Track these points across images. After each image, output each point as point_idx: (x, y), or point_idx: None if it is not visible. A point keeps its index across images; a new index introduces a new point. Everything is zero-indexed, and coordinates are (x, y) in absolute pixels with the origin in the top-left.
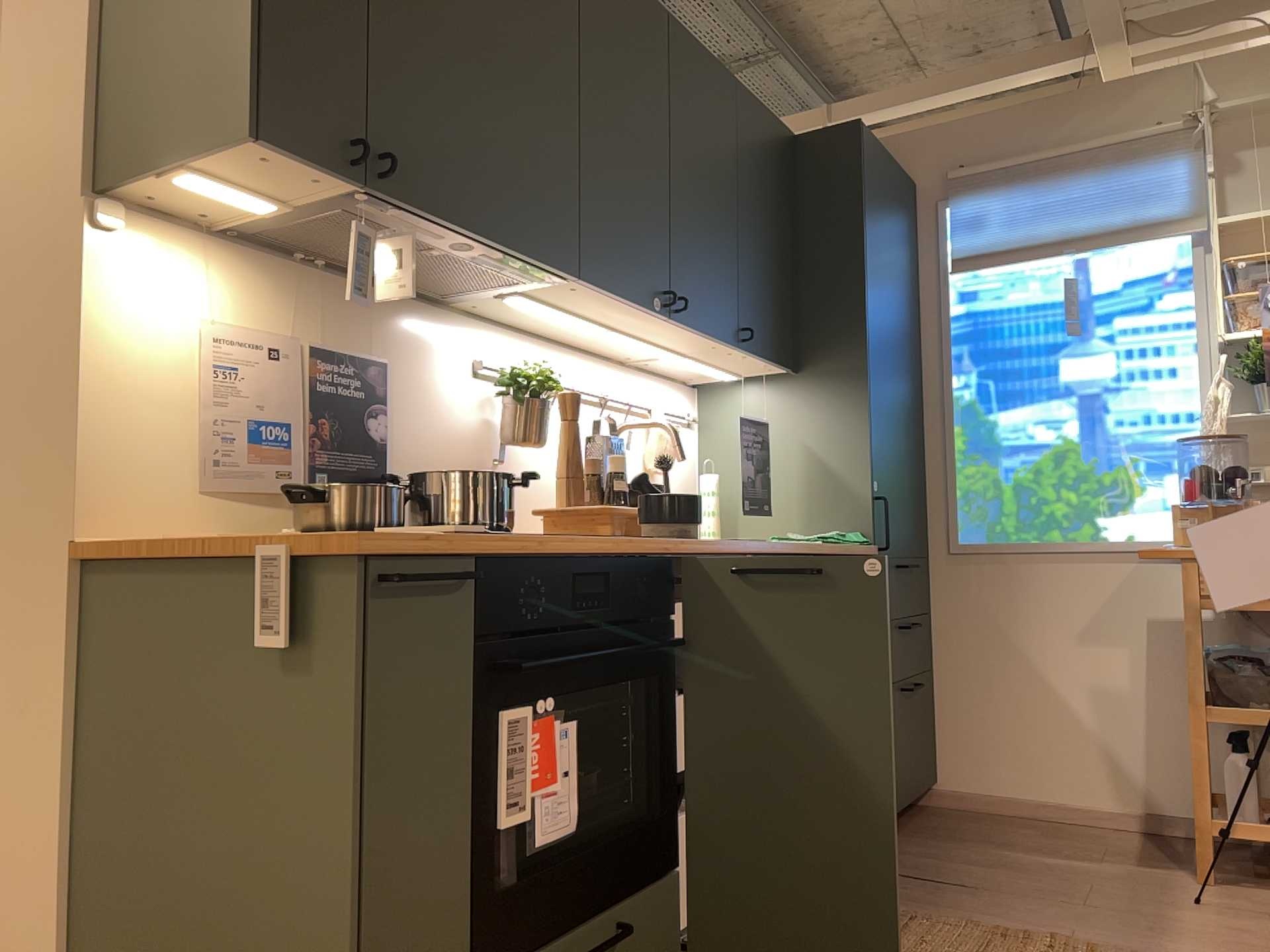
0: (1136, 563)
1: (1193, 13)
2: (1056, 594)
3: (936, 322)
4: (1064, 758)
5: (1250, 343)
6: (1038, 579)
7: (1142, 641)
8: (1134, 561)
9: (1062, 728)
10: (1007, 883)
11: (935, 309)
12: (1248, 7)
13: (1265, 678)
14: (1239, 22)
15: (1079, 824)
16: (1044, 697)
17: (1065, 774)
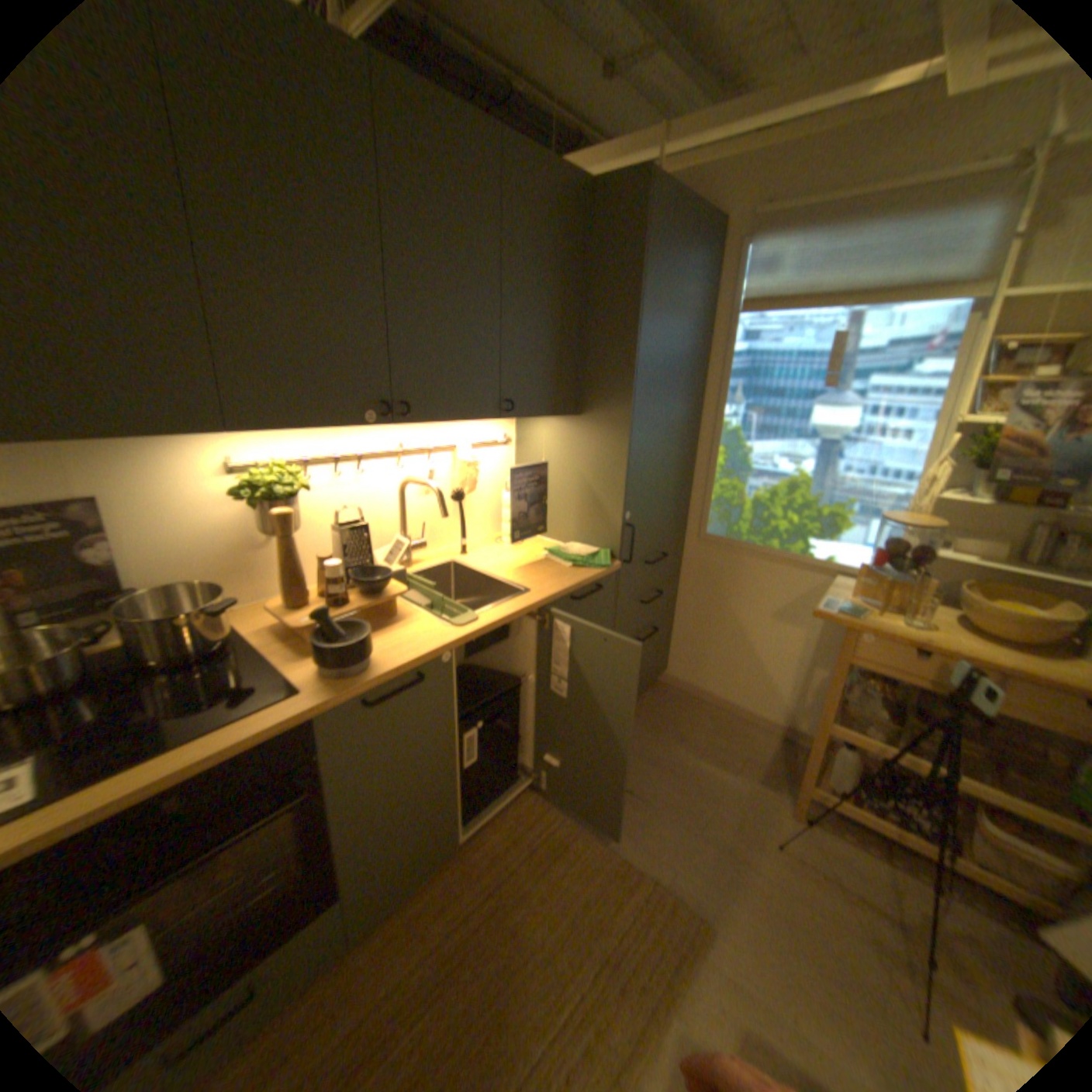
0: (828, 579)
1: None
2: (764, 583)
3: (721, 355)
4: (744, 682)
5: (994, 422)
6: (755, 570)
7: (817, 630)
8: (827, 576)
9: (748, 665)
10: (661, 795)
11: (723, 343)
12: None
13: (886, 717)
14: None
15: (743, 722)
16: (740, 644)
17: (743, 691)
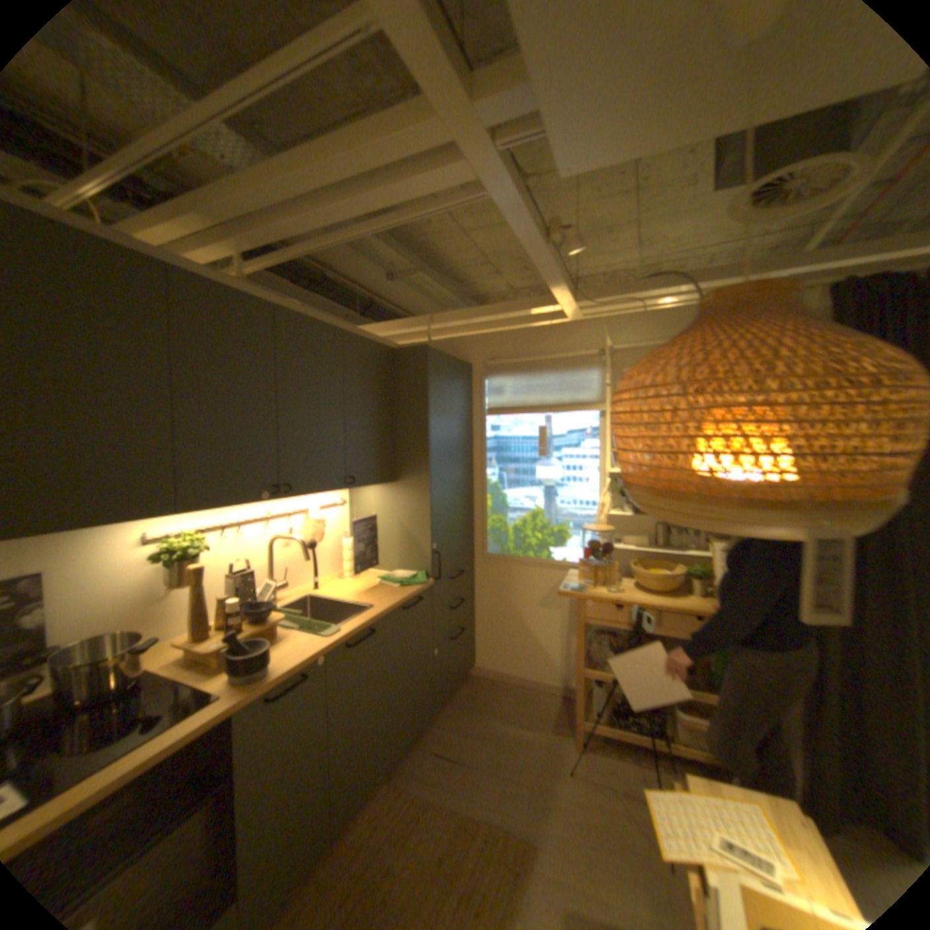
0: (566, 573)
1: (609, 288)
2: (529, 583)
3: (480, 440)
4: (530, 661)
5: None
6: (522, 575)
7: (567, 610)
8: (565, 571)
9: (530, 647)
10: (484, 762)
11: (480, 433)
12: (636, 289)
13: (612, 657)
14: (630, 300)
15: (534, 693)
16: (522, 631)
17: (530, 668)
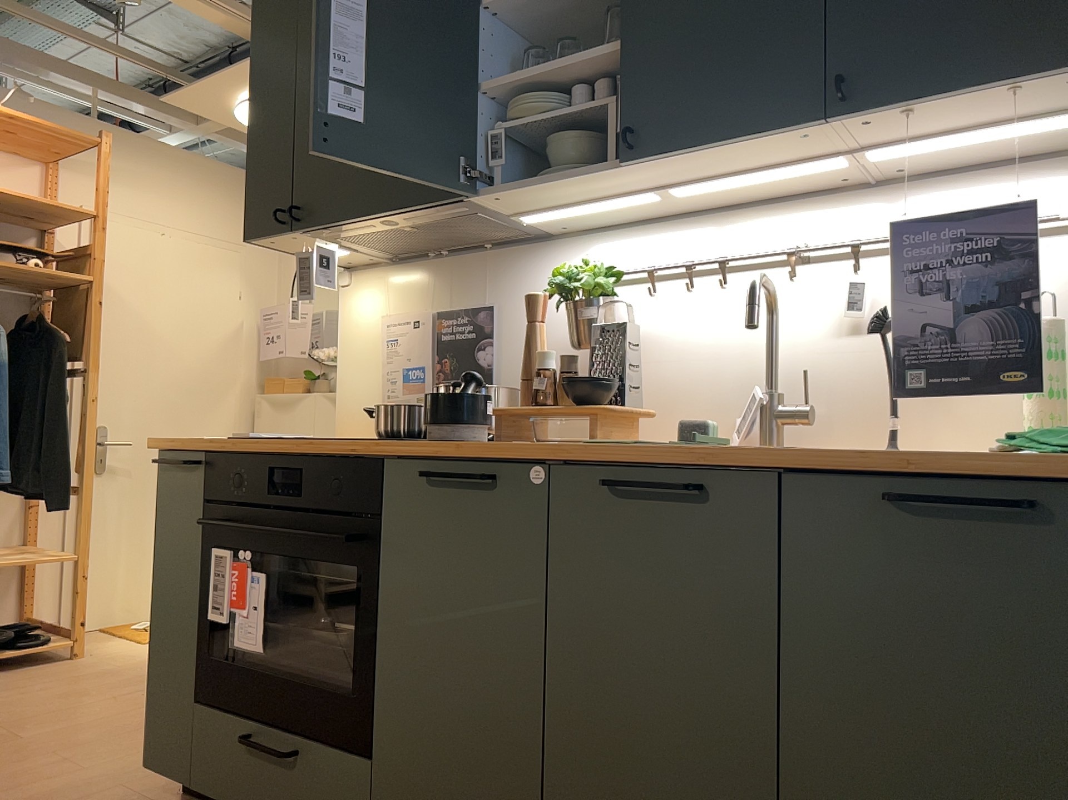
0: None
1: None
2: None
3: None
4: None
5: None
6: None
7: None
8: None
9: None
10: None
11: None
12: None
13: None
14: None
15: None
16: None
17: None
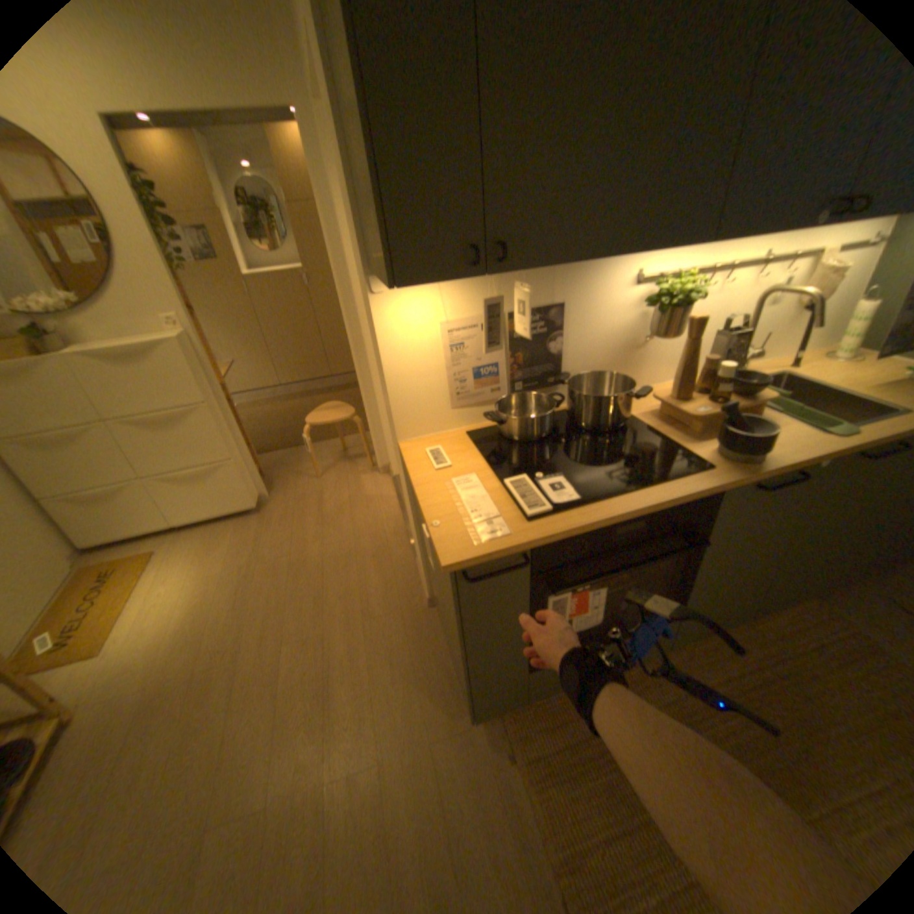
0: None
1: None
2: None
3: None
4: None
5: None
6: None
7: None
8: None
9: None
10: None
11: None
12: None
13: None
14: None
15: None
16: None
17: None
